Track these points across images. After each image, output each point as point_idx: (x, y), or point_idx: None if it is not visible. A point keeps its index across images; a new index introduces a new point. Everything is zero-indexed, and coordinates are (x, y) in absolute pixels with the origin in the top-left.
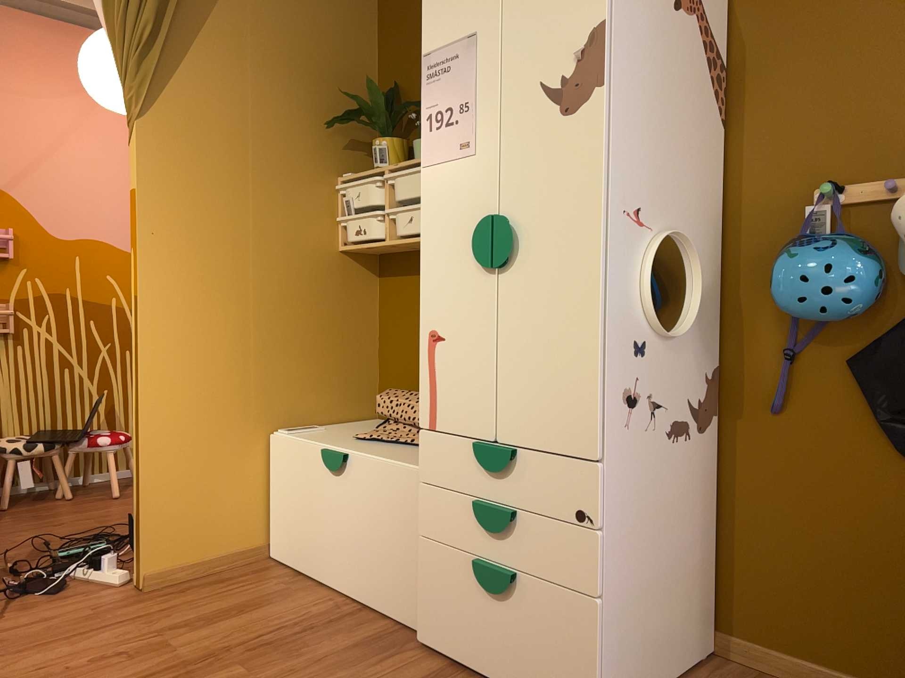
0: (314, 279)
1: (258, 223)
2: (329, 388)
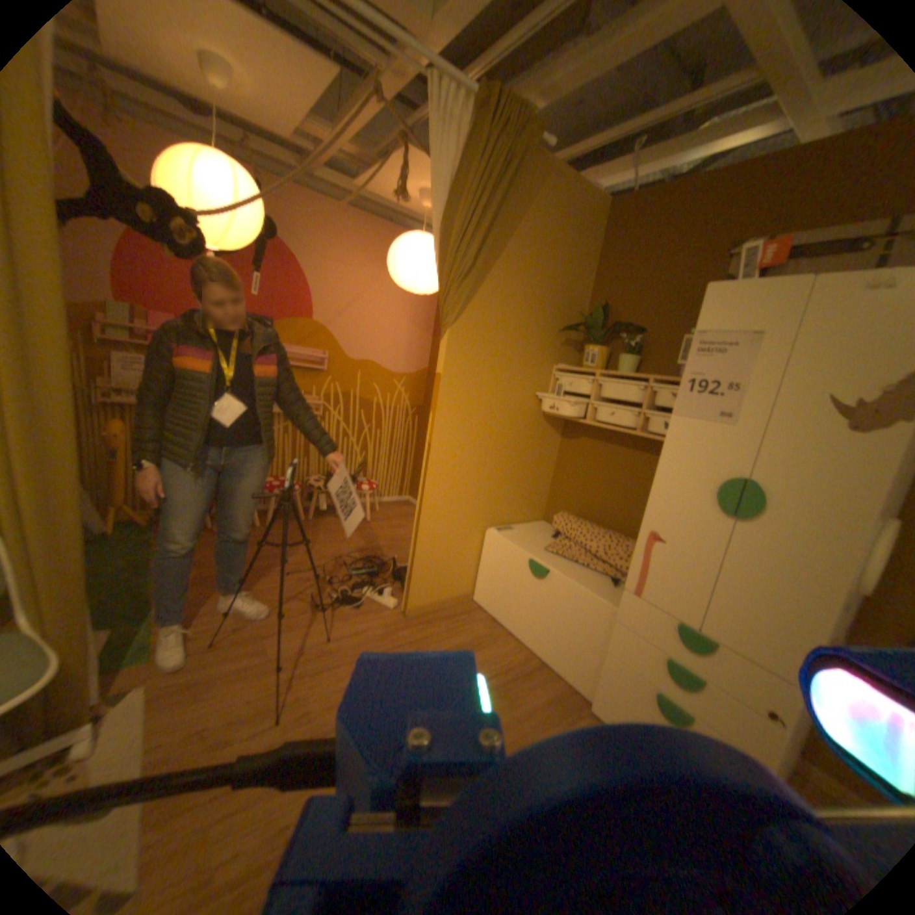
0: (527, 433)
1: (503, 396)
2: (521, 502)
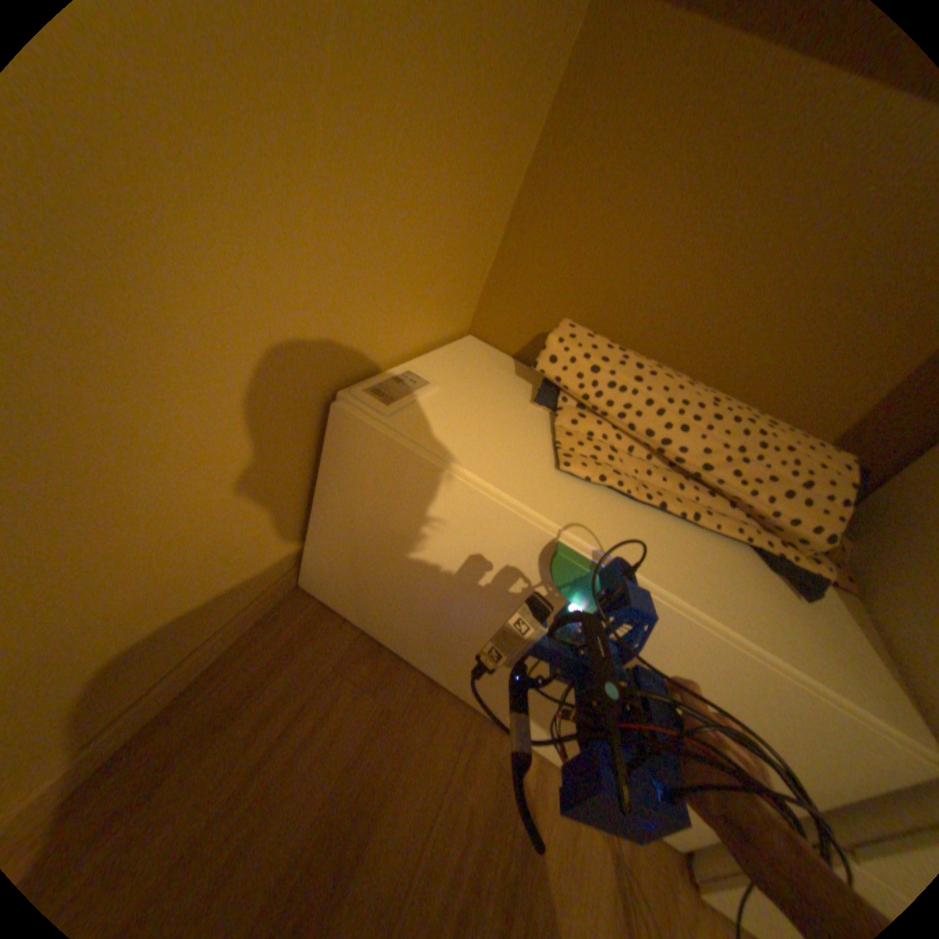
0: None
1: None
2: (444, 277)
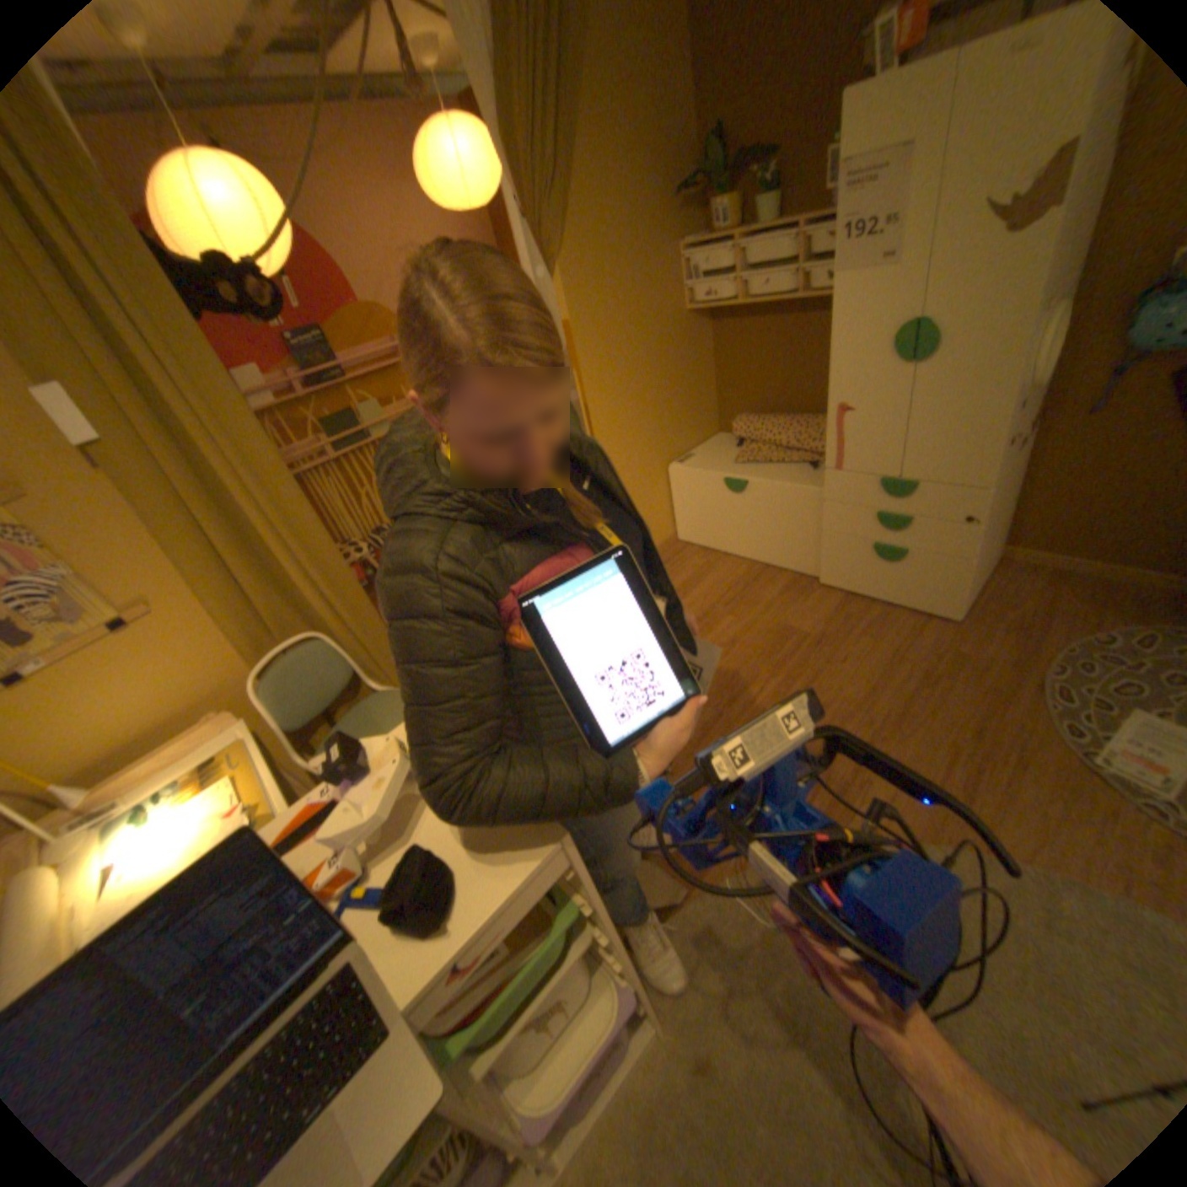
0: (674, 343)
1: (638, 313)
2: (692, 422)
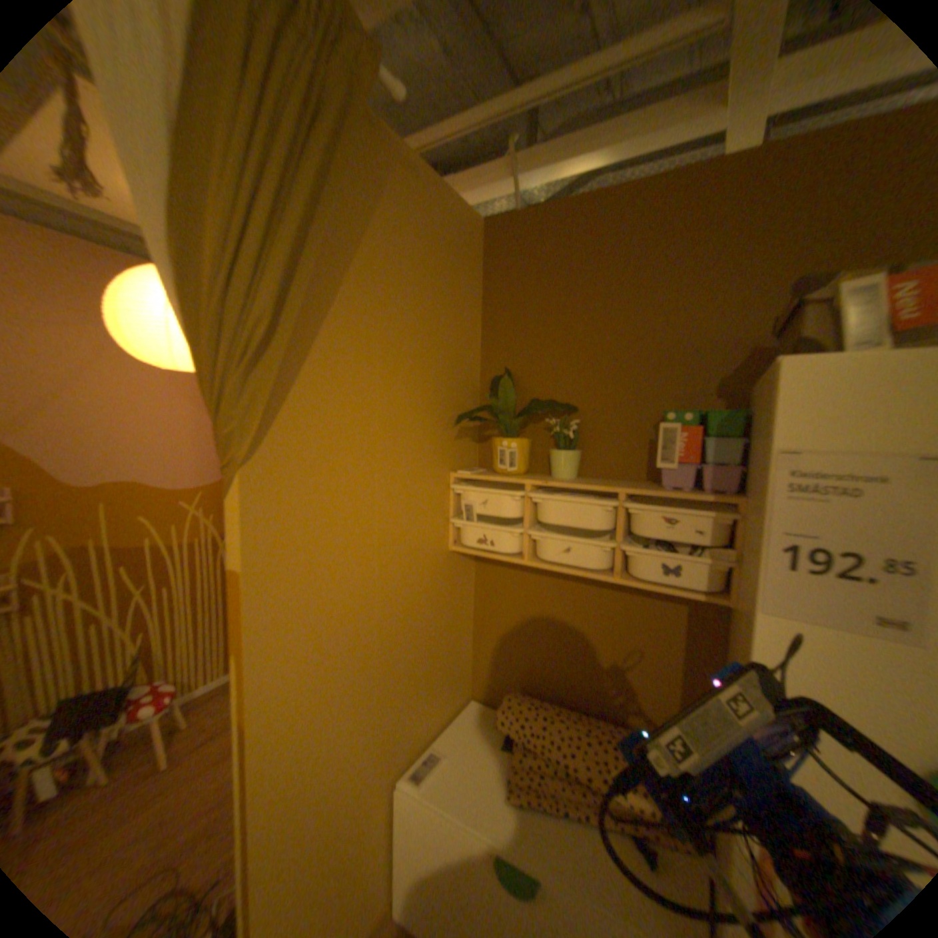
0: (433, 592)
1: (386, 555)
2: (442, 697)
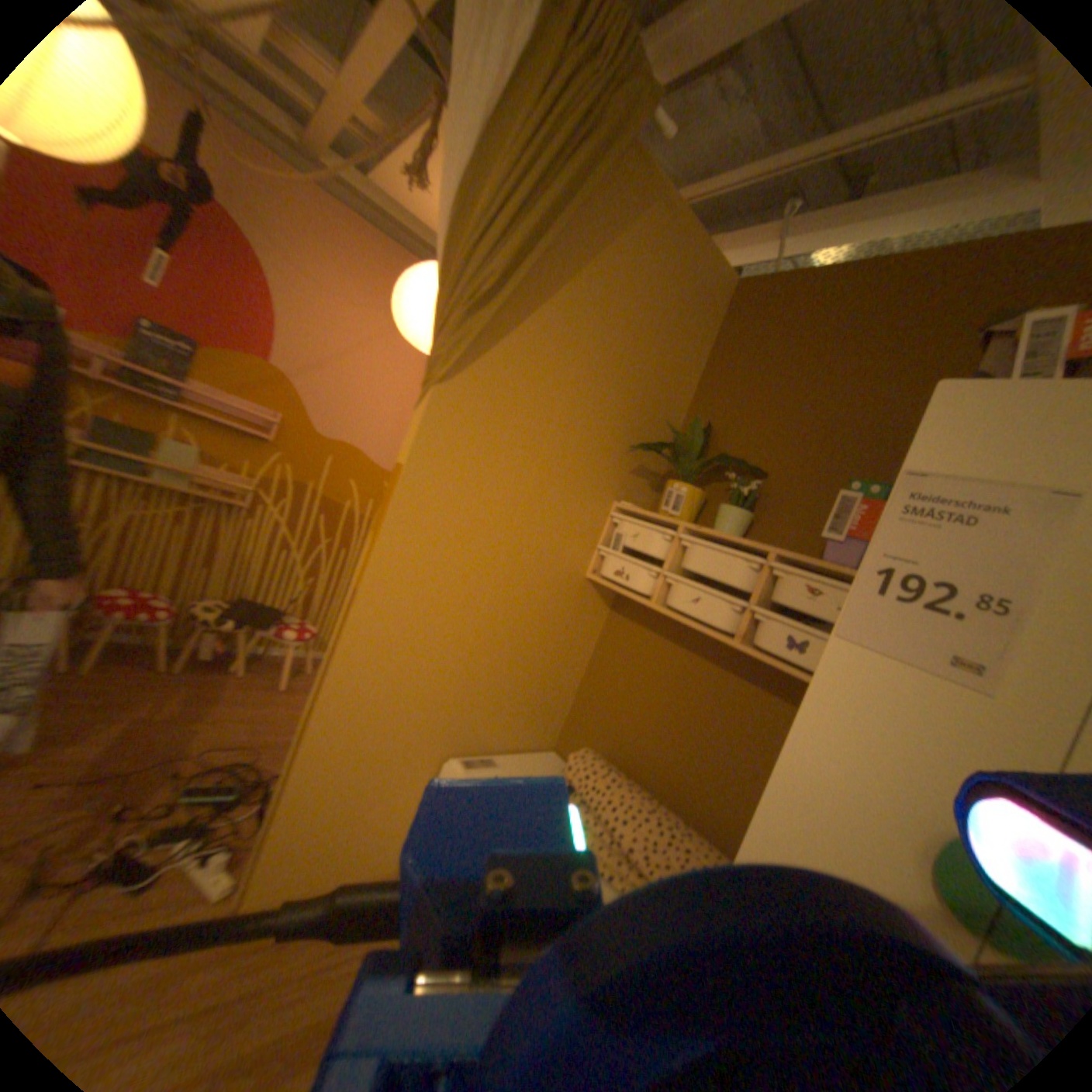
0: (552, 604)
1: (521, 535)
2: (523, 718)
